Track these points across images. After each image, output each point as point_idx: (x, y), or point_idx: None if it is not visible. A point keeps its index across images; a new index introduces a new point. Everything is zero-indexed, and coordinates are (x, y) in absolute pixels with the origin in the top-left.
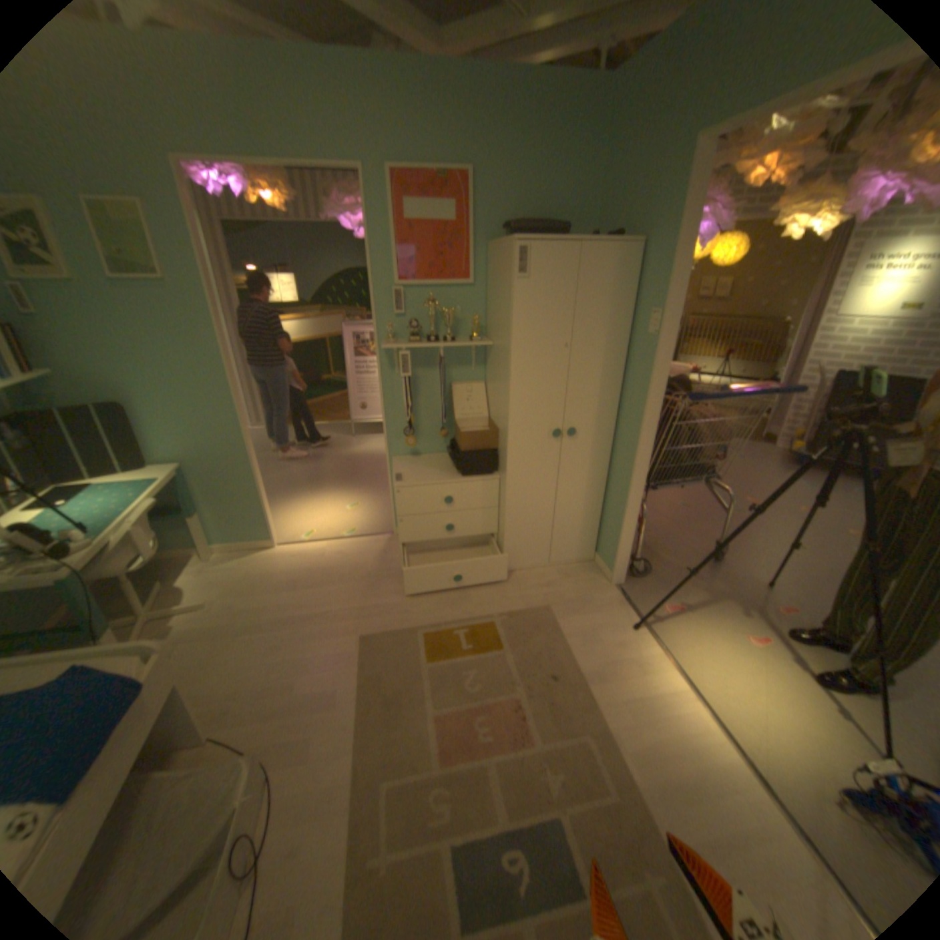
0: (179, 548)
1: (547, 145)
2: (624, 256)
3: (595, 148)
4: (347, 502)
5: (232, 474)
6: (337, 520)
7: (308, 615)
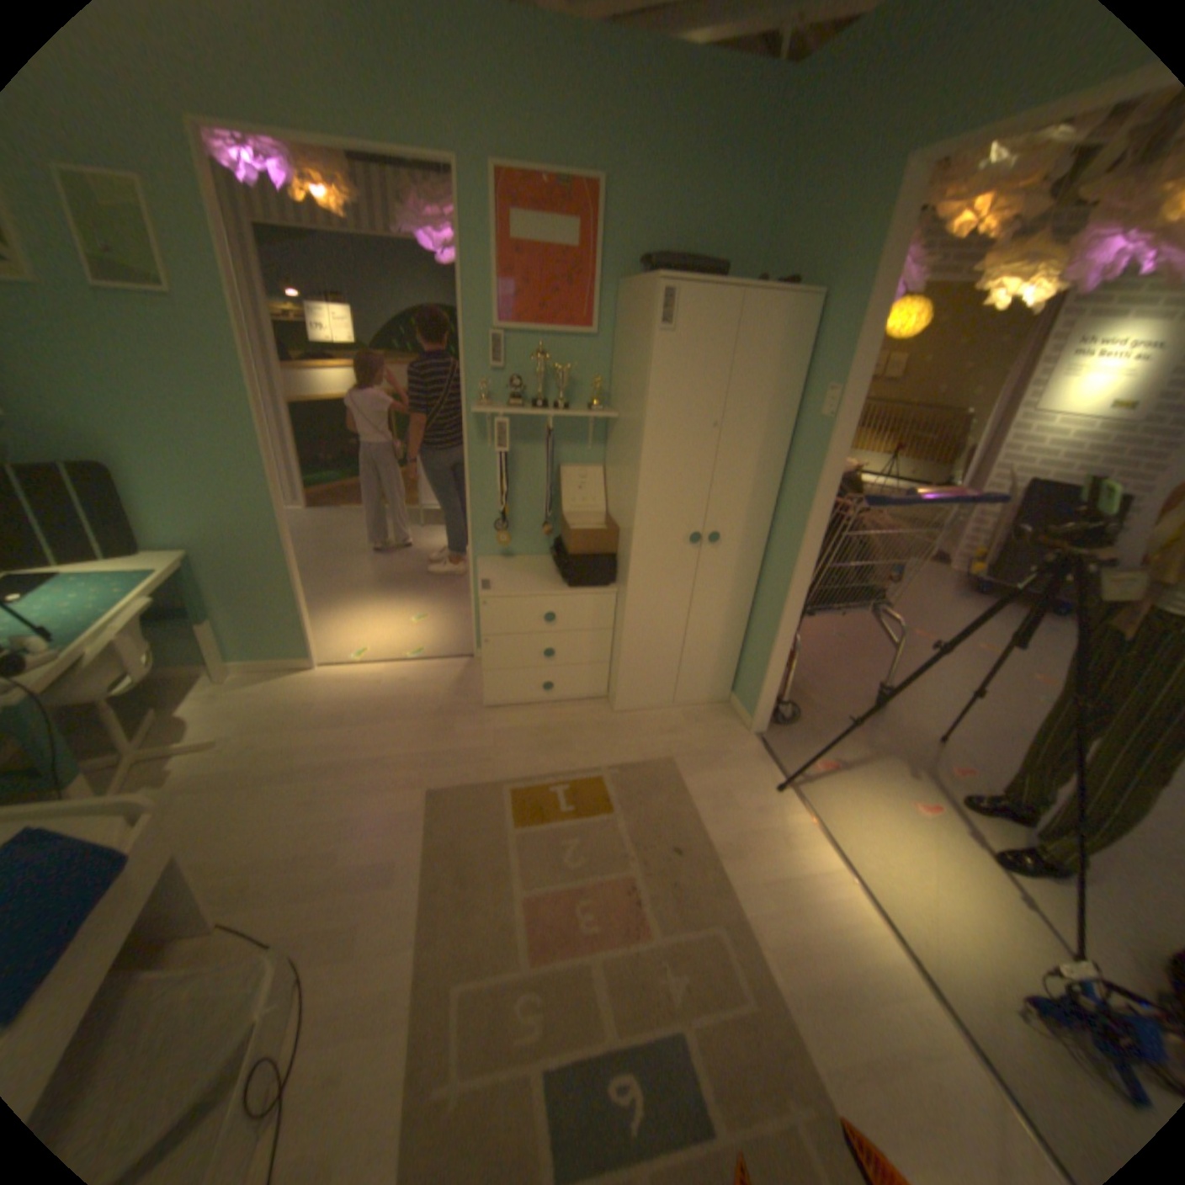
0: (181, 665)
1: (704, 156)
2: (798, 312)
3: (765, 166)
4: (411, 612)
5: (258, 569)
6: (398, 636)
7: (357, 760)
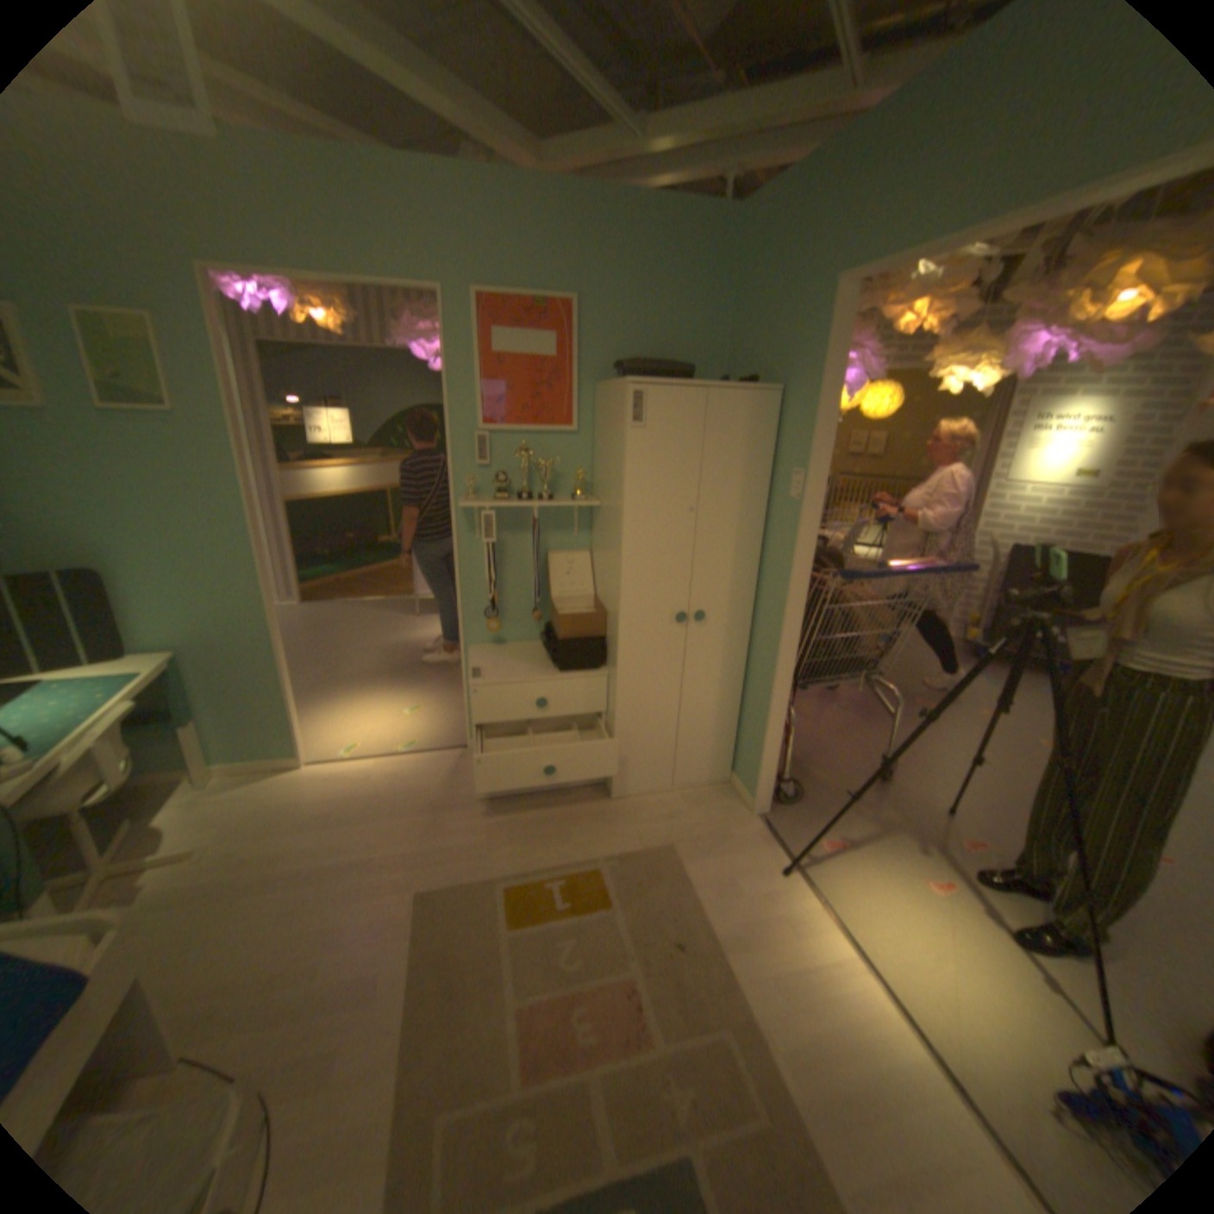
0: (161, 771)
1: (666, 277)
2: (759, 407)
3: (722, 283)
4: (404, 705)
5: (247, 668)
6: (390, 730)
7: (342, 865)
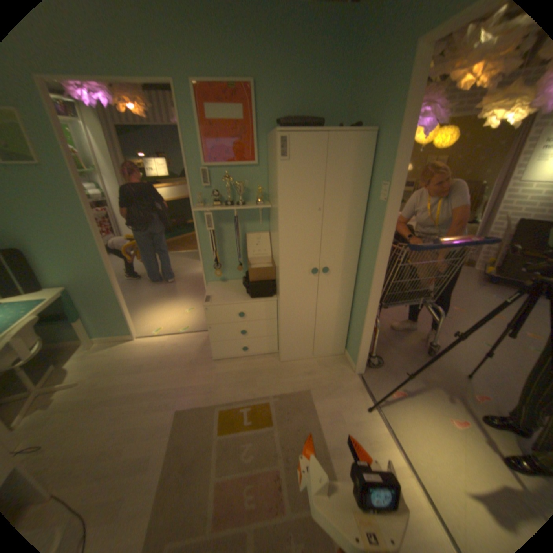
0: (70, 340)
1: (308, 60)
2: (362, 141)
3: (344, 62)
4: (186, 306)
5: (100, 293)
6: (177, 320)
7: (144, 392)
